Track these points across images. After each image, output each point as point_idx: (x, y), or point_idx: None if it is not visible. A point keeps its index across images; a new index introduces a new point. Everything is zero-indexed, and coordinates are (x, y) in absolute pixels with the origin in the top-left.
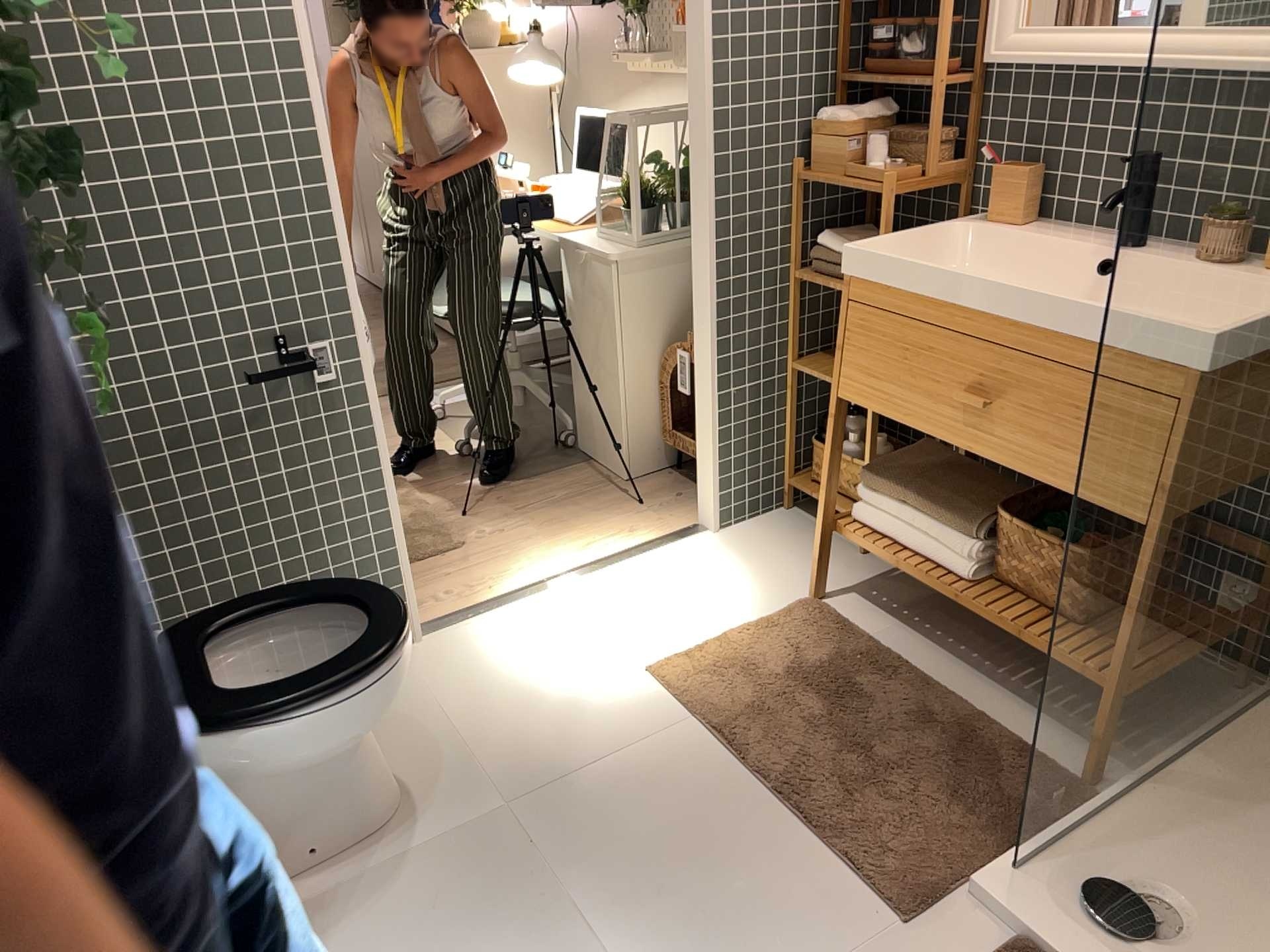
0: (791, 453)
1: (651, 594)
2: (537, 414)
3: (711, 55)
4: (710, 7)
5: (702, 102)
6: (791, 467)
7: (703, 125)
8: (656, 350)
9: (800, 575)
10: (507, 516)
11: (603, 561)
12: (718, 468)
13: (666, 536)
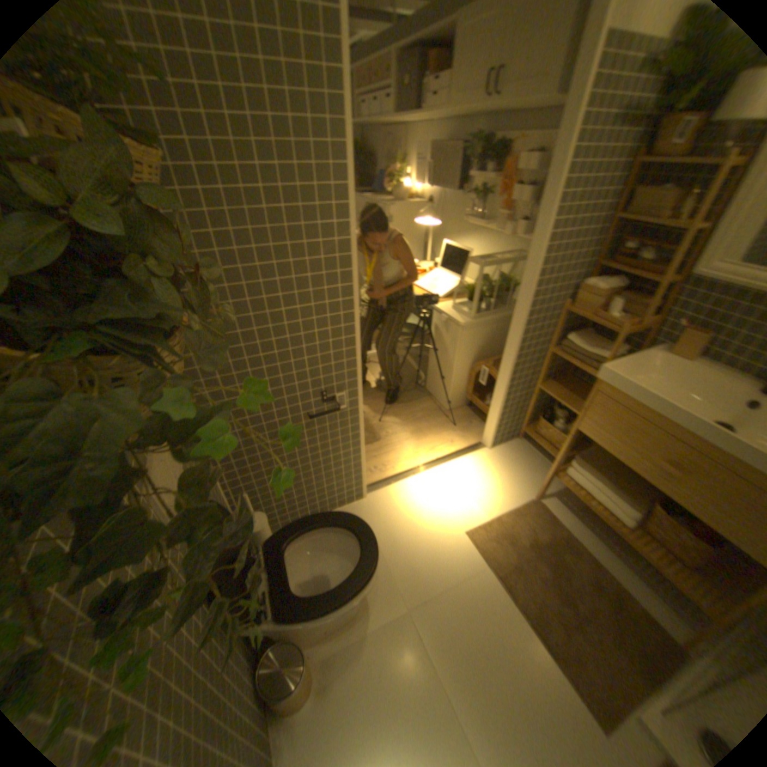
0: (529, 420)
1: (464, 483)
2: (407, 365)
3: (544, 251)
4: (551, 227)
5: (533, 274)
6: (528, 425)
7: (531, 284)
8: (470, 361)
9: (530, 481)
10: (398, 424)
11: (441, 459)
12: (497, 426)
13: (467, 446)
